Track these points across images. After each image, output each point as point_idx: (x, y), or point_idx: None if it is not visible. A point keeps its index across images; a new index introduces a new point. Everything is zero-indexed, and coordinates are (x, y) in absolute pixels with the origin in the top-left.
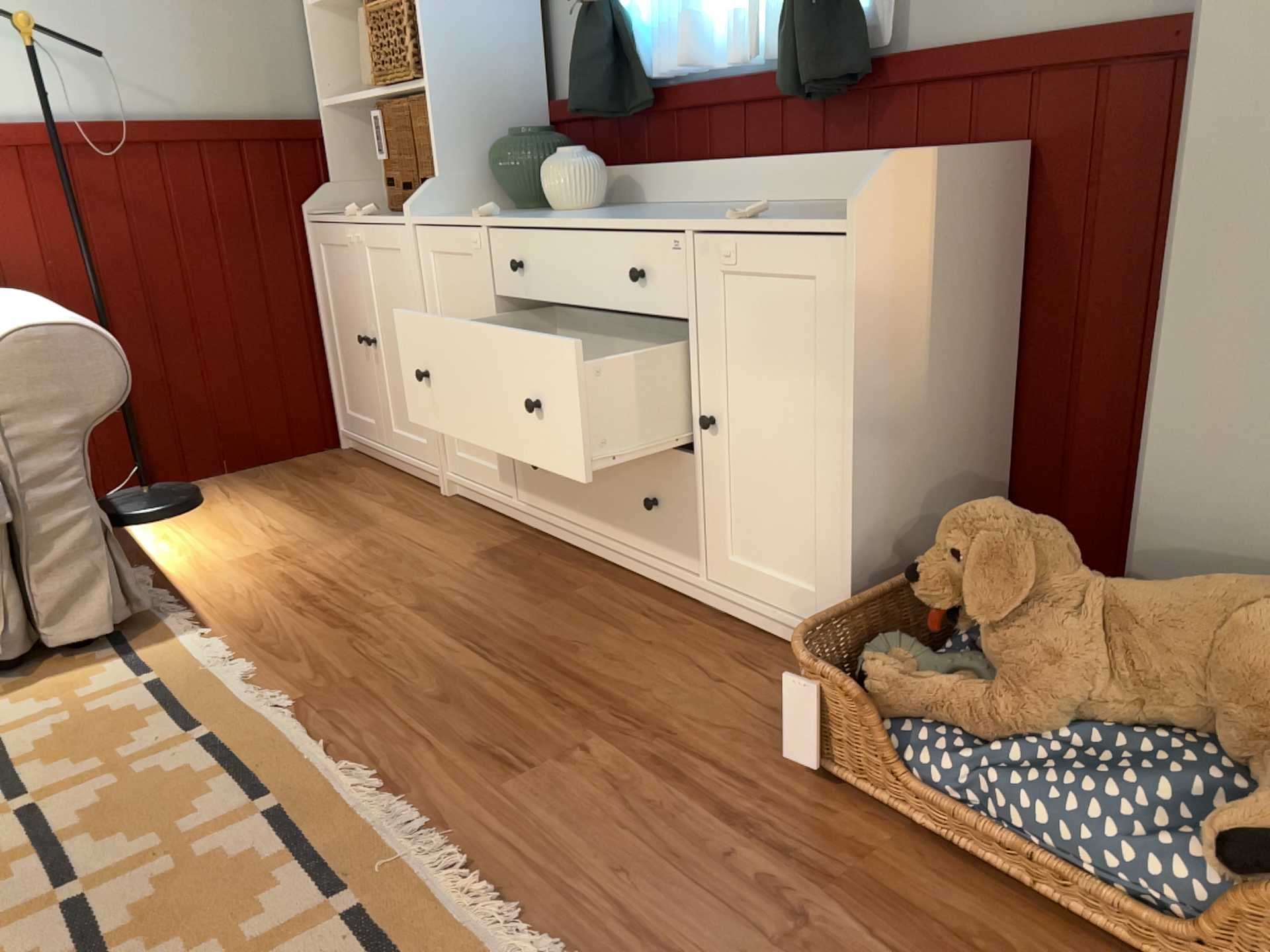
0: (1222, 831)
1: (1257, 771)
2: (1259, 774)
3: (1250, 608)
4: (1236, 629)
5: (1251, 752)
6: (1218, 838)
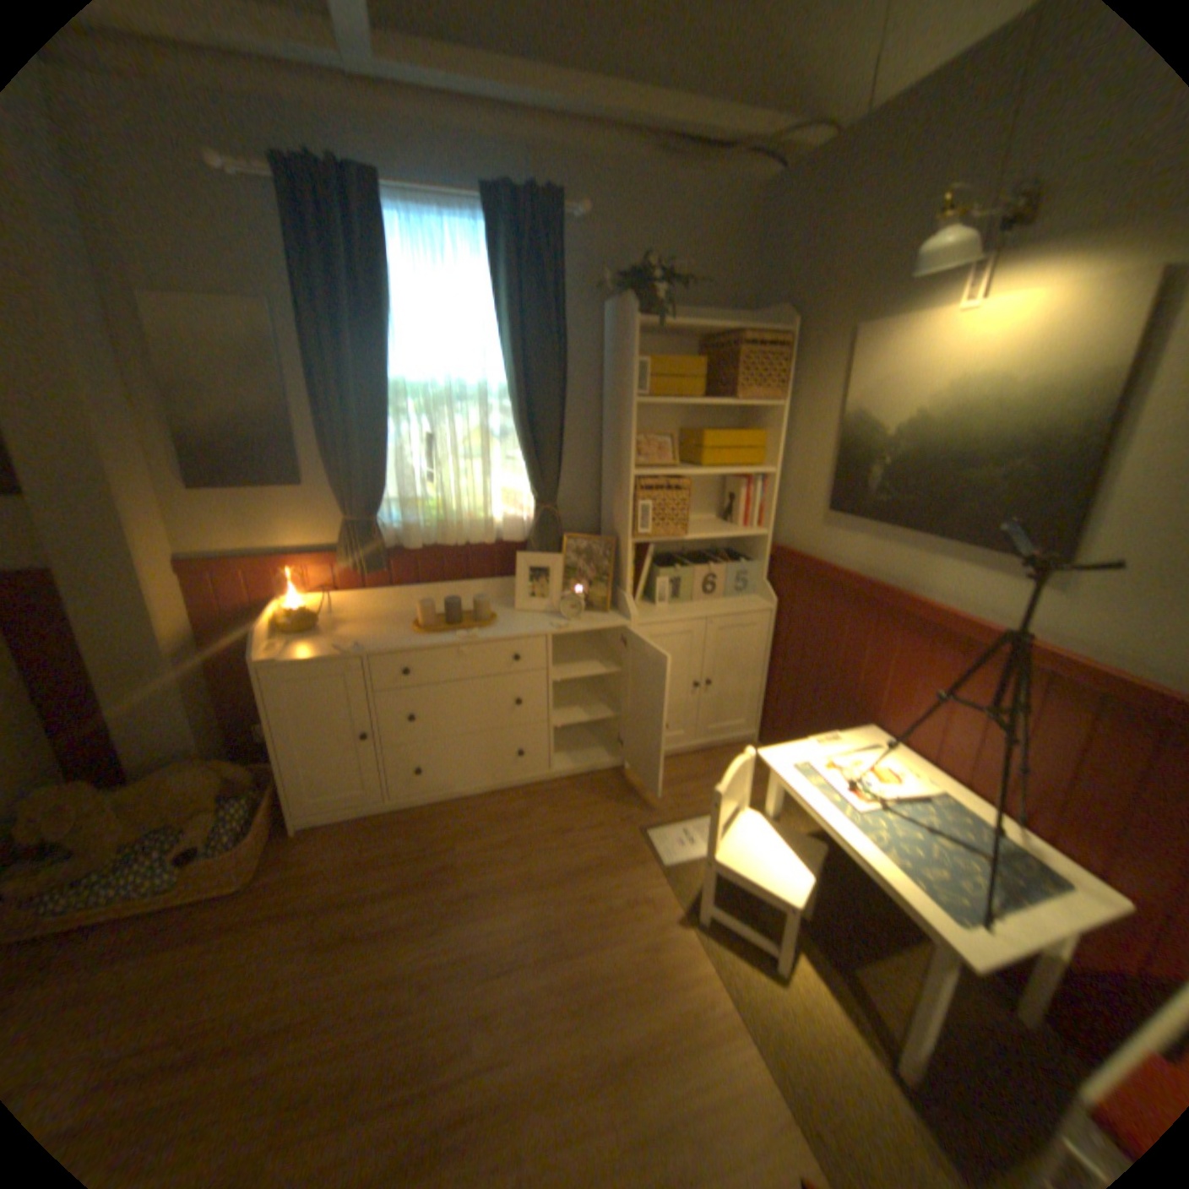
0: (175, 860)
1: (185, 833)
2: (188, 831)
3: (166, 784)
4: (163, 794)
5: (182, 827)
6: (171, 865)
